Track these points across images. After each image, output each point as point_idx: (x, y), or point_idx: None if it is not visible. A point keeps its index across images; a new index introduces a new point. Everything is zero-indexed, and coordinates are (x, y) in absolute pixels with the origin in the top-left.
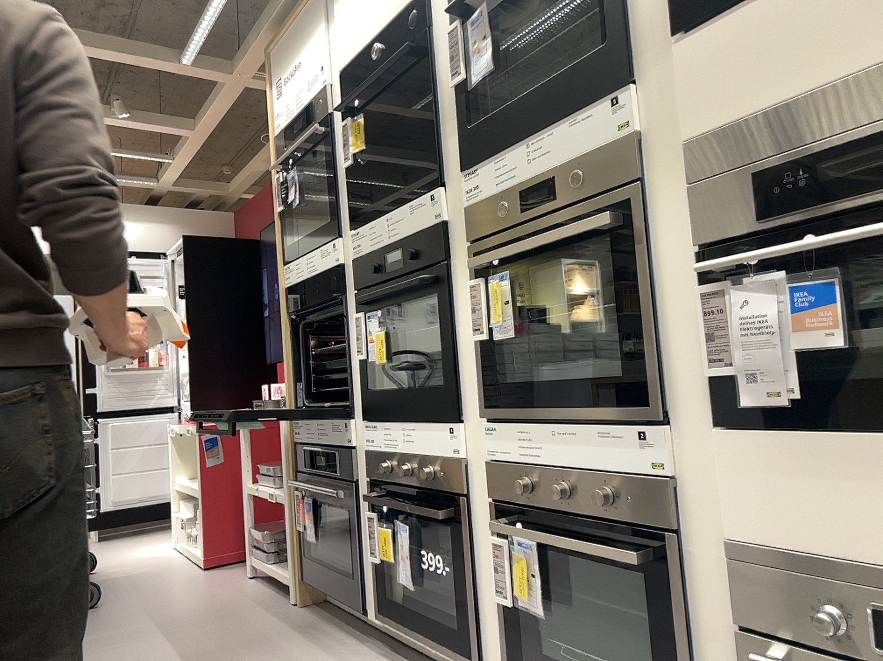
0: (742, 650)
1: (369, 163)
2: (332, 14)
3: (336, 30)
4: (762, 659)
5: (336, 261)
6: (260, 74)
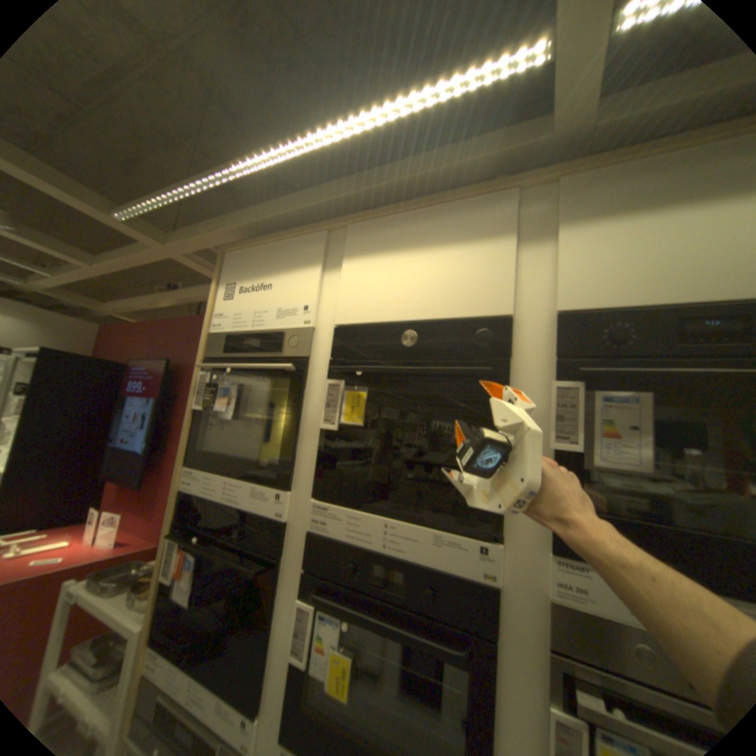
0: None
1: (347, 426)
2: (336, 262)
3: (343, 282)
4: None
5: (278, 517)
6: (193, 254)
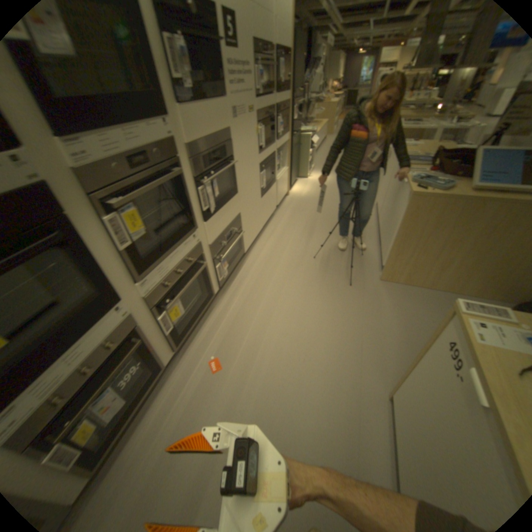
0: (214, 264)
1: None
2: None
3: None
4: (216, 262)
5: None
6: None
